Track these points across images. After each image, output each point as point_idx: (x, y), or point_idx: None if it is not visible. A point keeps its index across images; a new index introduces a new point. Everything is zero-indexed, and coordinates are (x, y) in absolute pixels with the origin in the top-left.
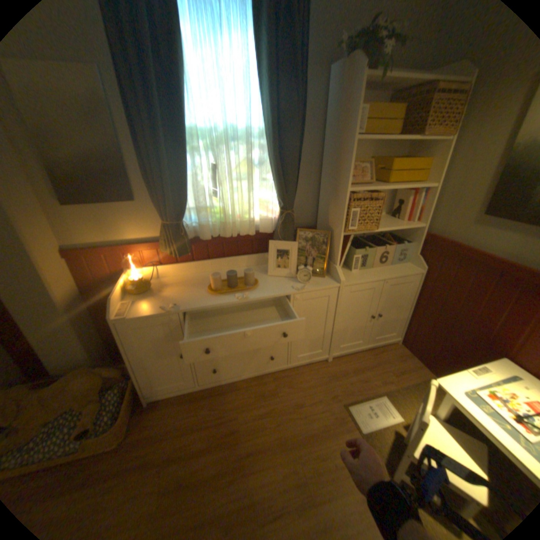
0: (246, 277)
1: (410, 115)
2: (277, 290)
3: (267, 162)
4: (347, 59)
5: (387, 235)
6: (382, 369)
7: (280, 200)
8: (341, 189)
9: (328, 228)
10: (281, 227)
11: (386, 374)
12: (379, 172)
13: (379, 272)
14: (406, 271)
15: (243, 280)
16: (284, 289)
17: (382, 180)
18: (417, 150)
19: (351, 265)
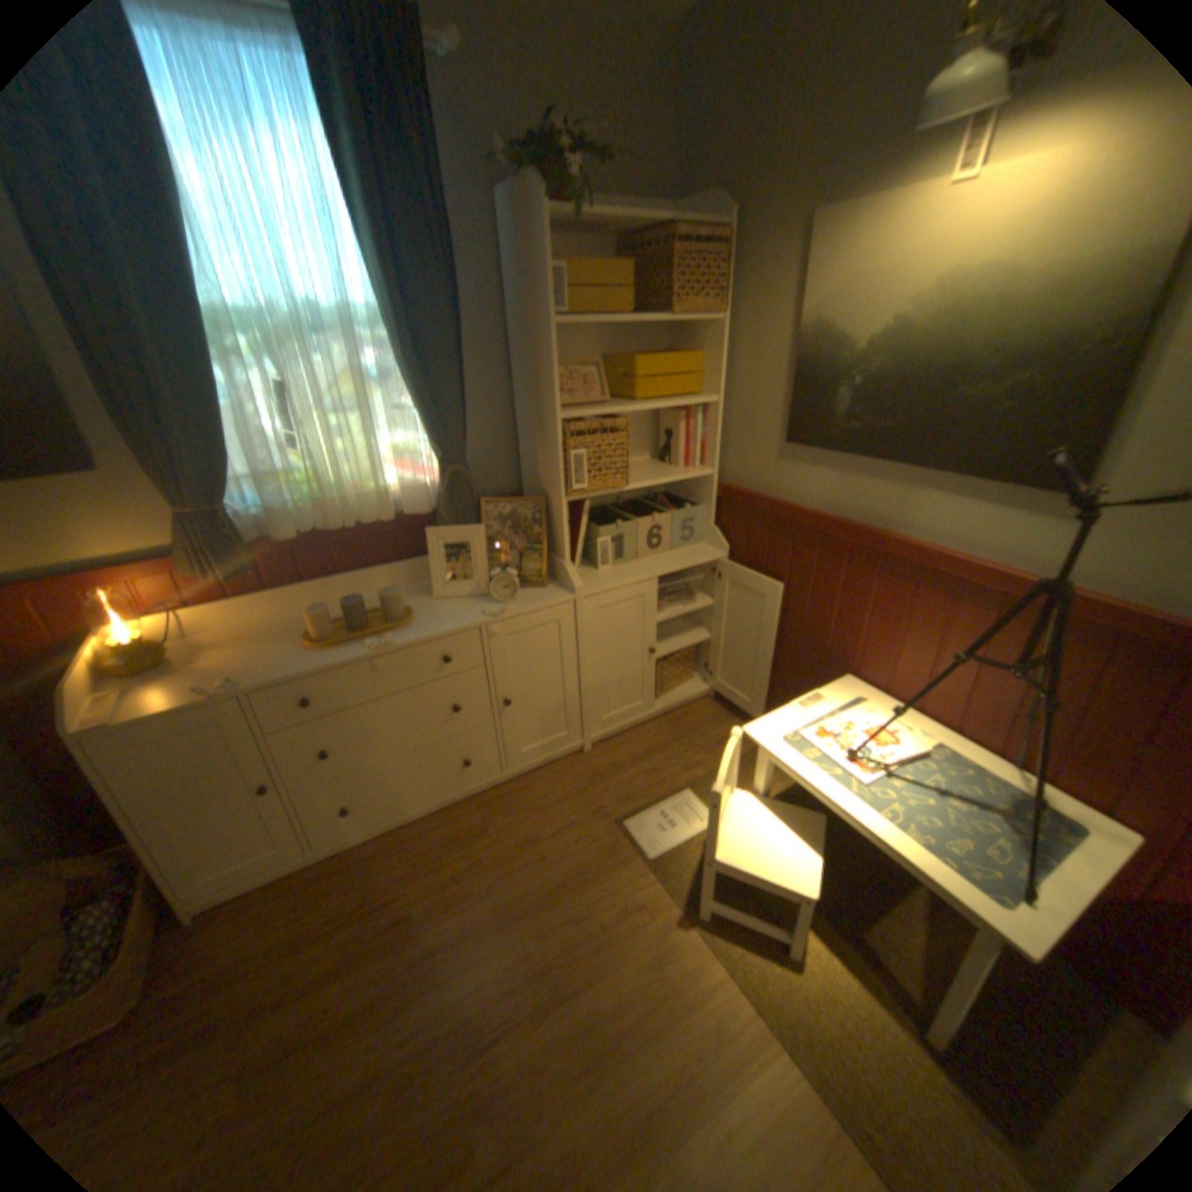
0: (387, 608)
1: (648, 278)
2: (453, 623)
3: (396, 372)
4: (516, 180)
5: (659, 497)
6: (682, 744)
7: (438, 446)
8: (547, 416)
9: (541, 492)
10: (445, 498)
11: (690, 751)
12: (619, 381)
13: (648, 565)
14: (694, 557)
15: (382, 614)
16: (468, 618)
17: (625, 396)
18: (680, 339)
19: (597, 558)
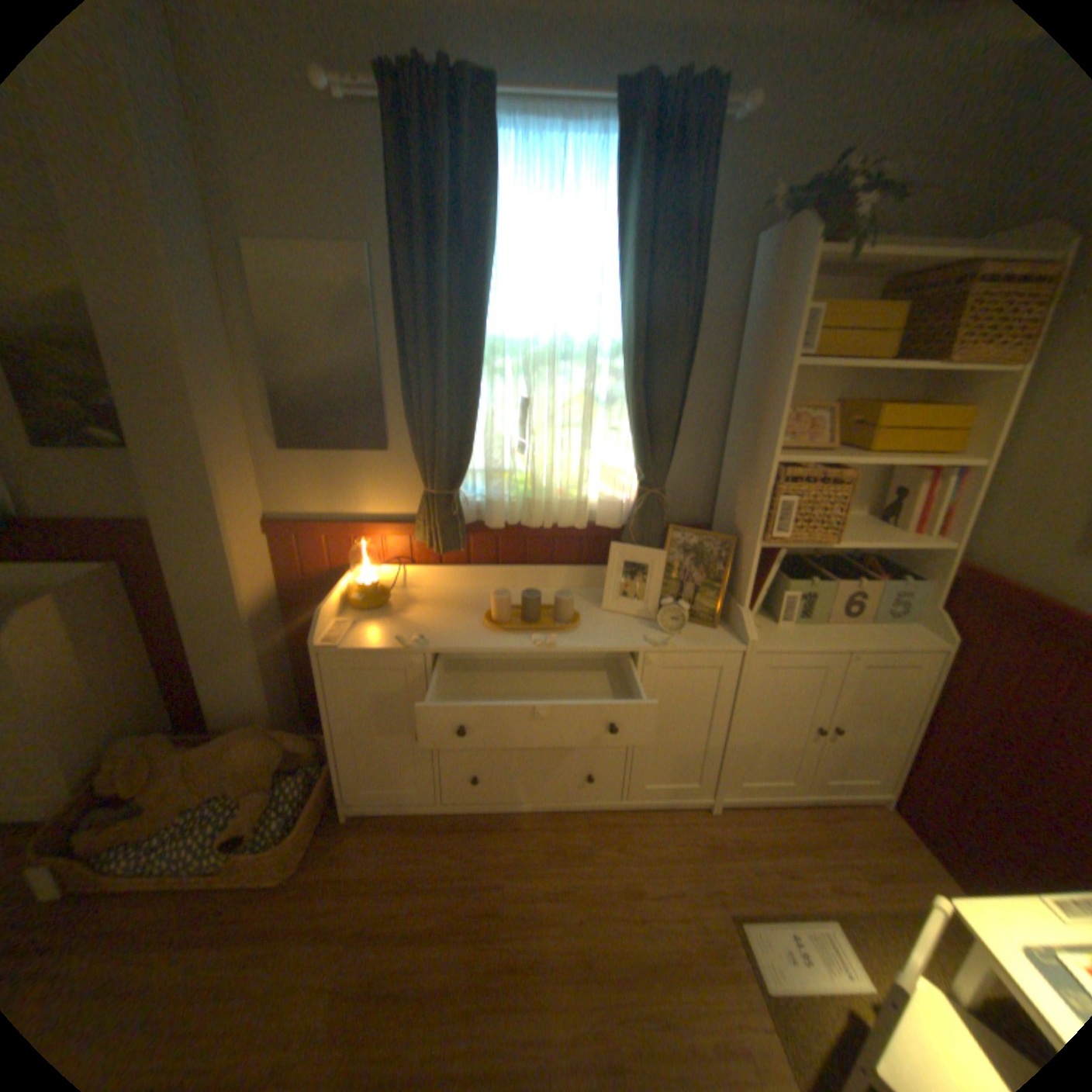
0: (559, 608)
1: (922, 321)
2: (614, 640)
3: (622, 399)
4: (789, 224)
5: (871, 560)
6: (838, 857)
7: (641, 468)
8: (763, 456)
9: (734, 530)
10: (637, 518)
11: (848, 872)
12: (853, 429)
13: (842, 635)
14: (907, 641)
15: (553, 612)
16: (629, 640)
17: (857, 445)
18: (944, 390)
19: (780, 611)
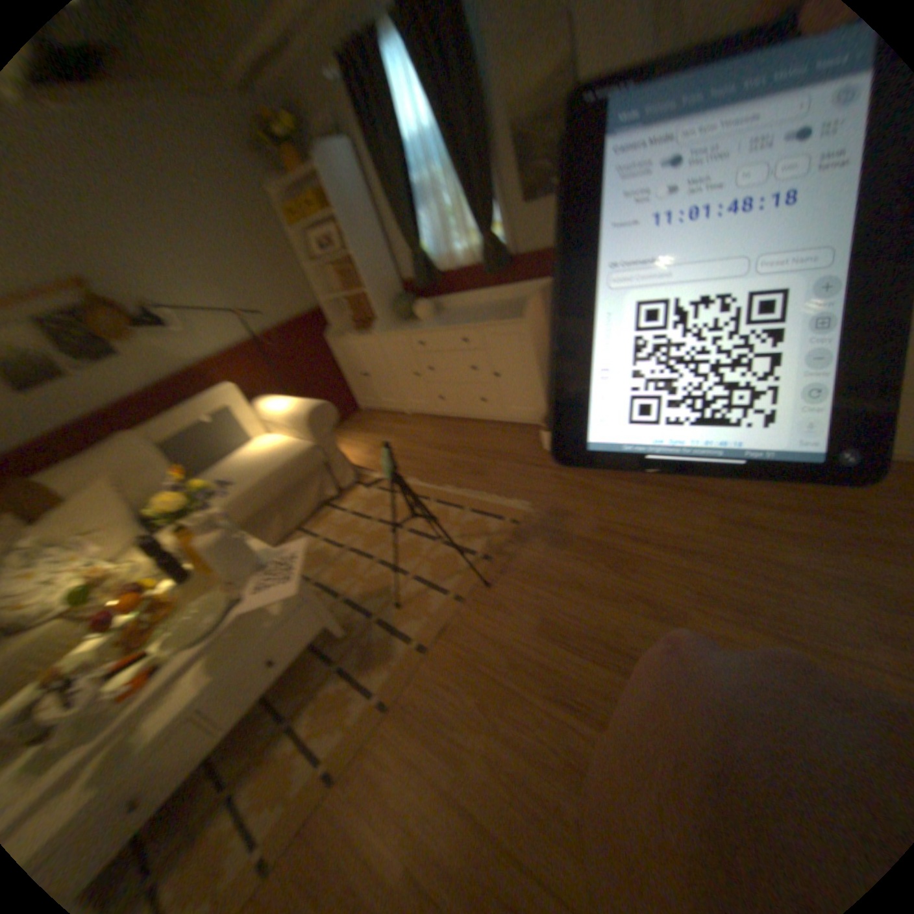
0: None
1: None
2: None
3: None
4: None
5: None
6: None
7: None
8: None
9: None
10: None
11: None
12: None
13: None
14: None
15: None
16: None
17: None
18: None
19: None
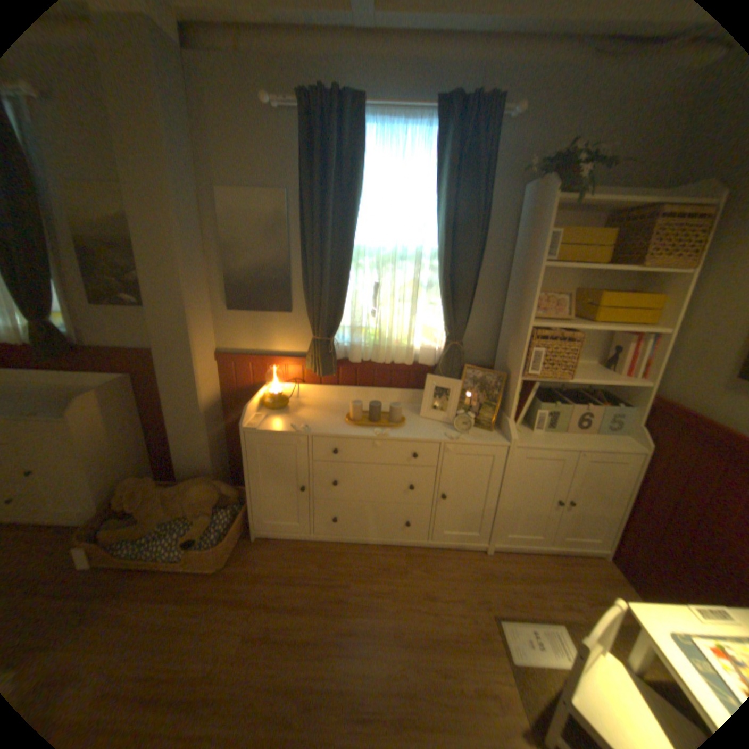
0: (392, 414)
1: (628, 240)
2: (425, 435)
3: (436, 285)
4: (541, 180)
5: (599, 393)
6: (569, 588)
7: (448, 329)
8: (523, 323)
9: (506, 369)
10: (443, 360)
11: (575, 597)
12: (585, 307)
13: (575, 440)
14: (619, 446)
15: (388, 416)
16: (435, 435)
17: (587, 318)
18: (647, 284)
19: (535, 423)
